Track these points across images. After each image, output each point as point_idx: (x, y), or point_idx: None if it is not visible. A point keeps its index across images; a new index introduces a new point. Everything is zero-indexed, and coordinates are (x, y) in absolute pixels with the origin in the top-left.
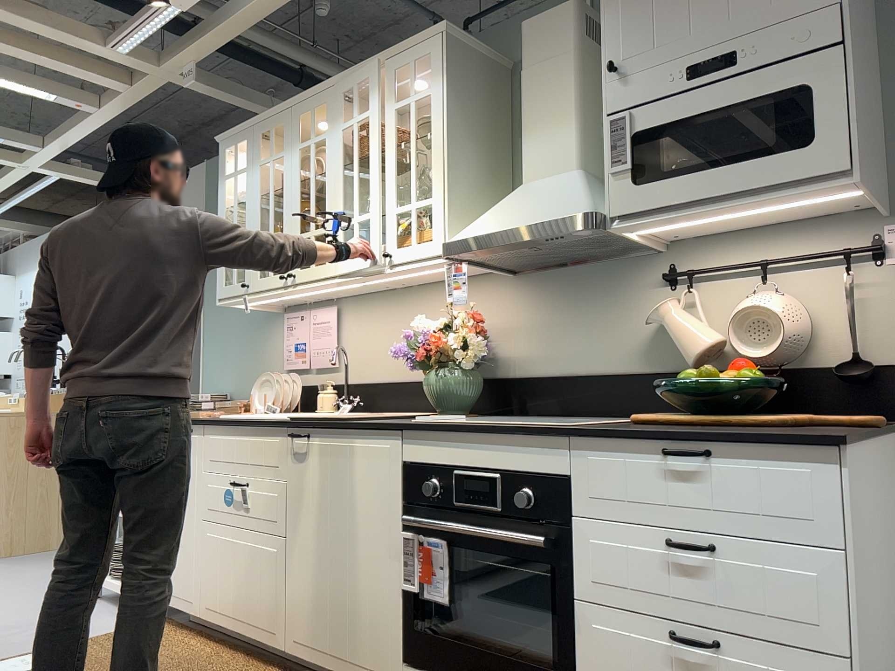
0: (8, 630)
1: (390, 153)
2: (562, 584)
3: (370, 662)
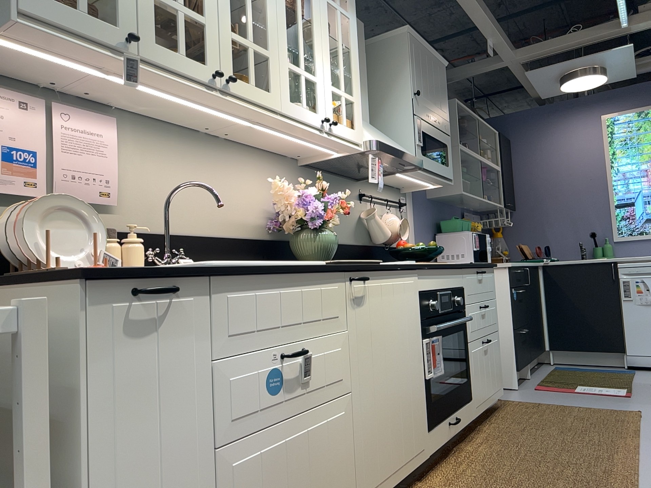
0: None
1: (326, 36)
2: (465, 338)
3: (416, 448)
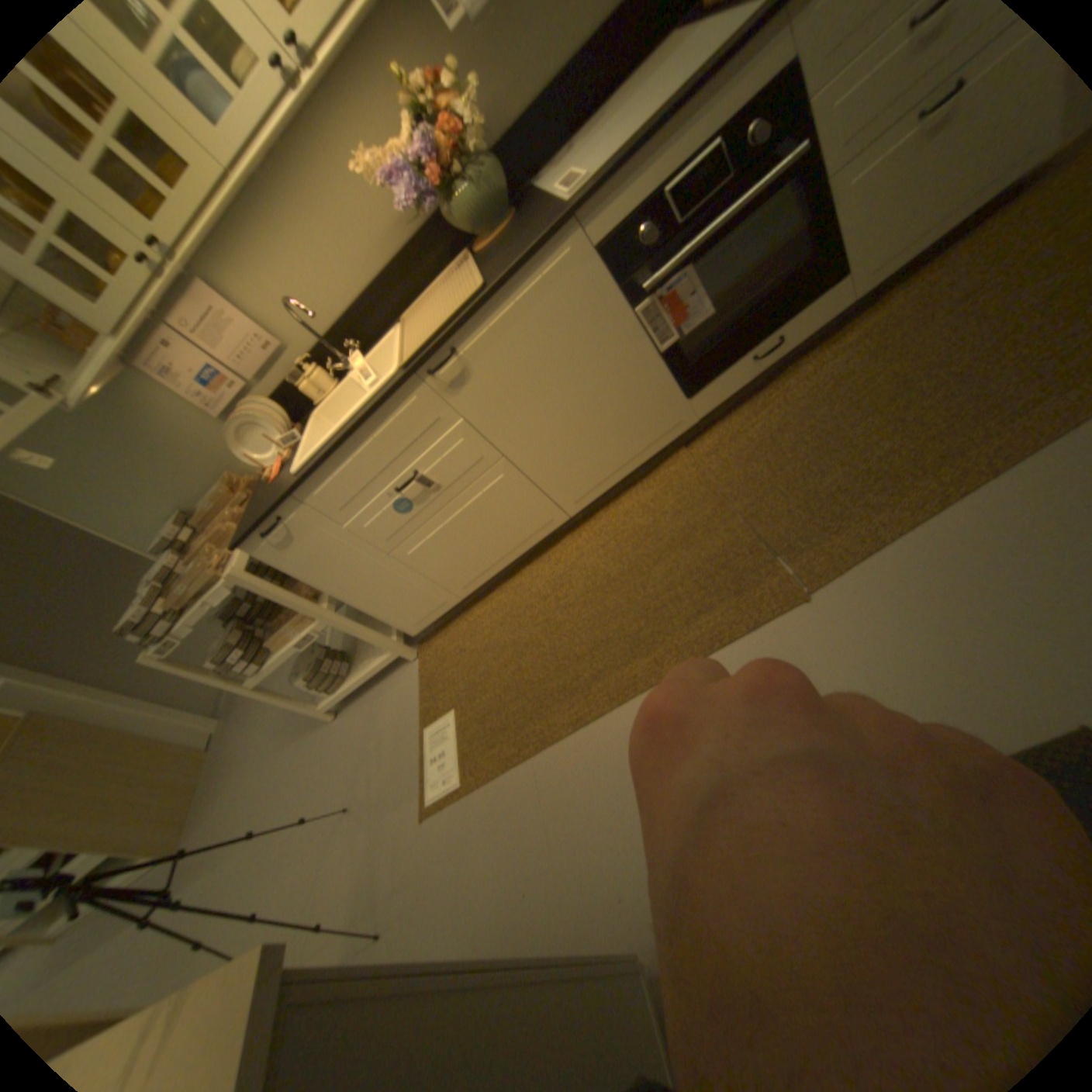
0: (357, 788)
1: None
2: (813, 178)
3: (659, 430)
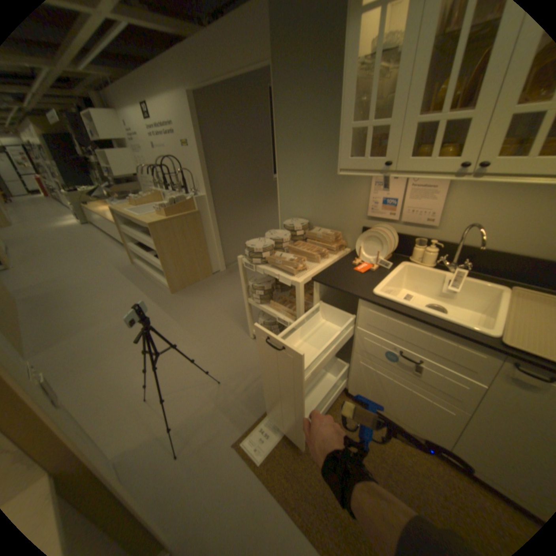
0: (229, 382)
1: None
2: None
3: None
